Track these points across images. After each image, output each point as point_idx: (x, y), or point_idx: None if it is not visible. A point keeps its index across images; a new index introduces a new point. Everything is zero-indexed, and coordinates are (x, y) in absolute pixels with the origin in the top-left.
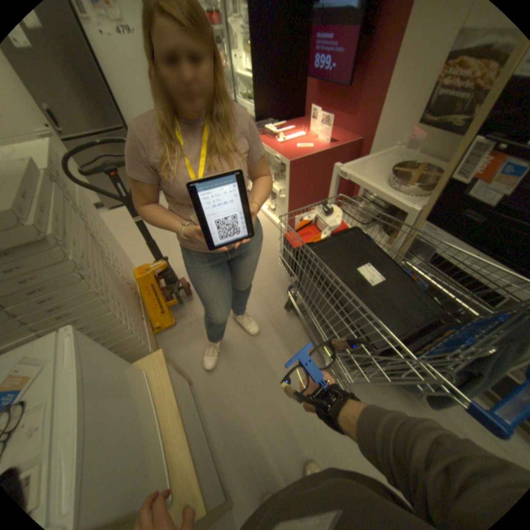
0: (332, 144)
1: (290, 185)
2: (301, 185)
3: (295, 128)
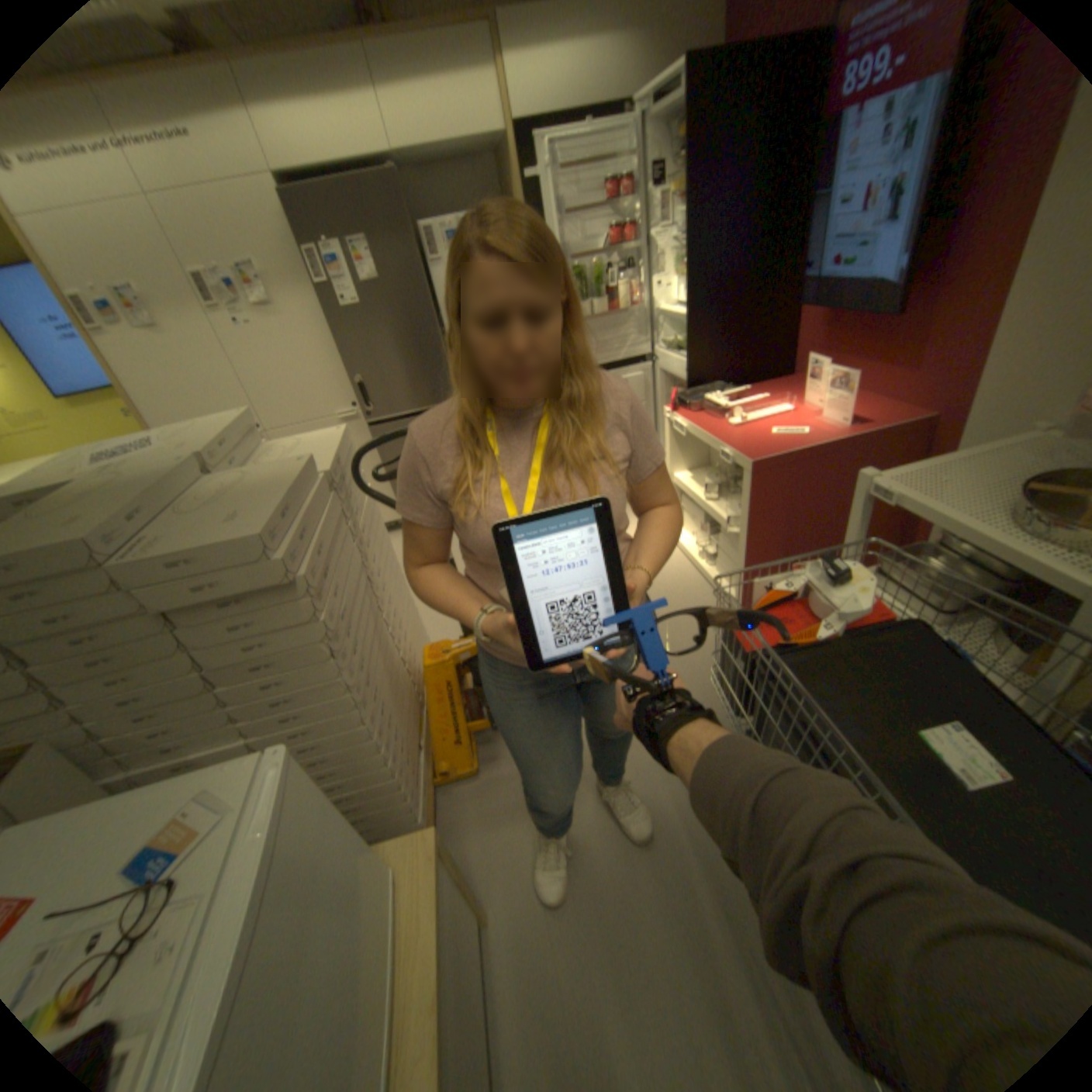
0: (857, 429)
1: (754, 509)
2: (778, 511)
3: (772, 398)
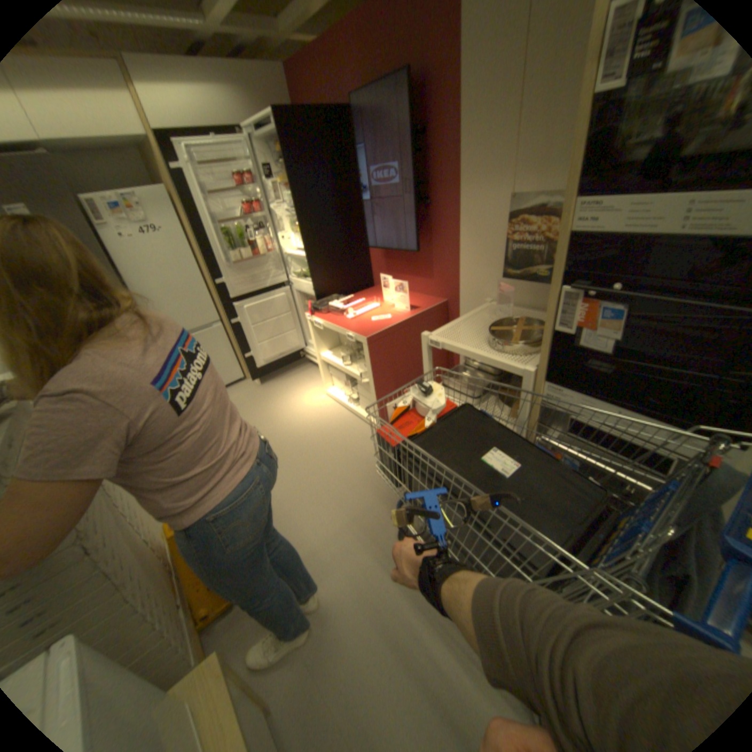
0: (413, 312)
1: (373, 366)
2: (386, 364)
3: (366, 301)
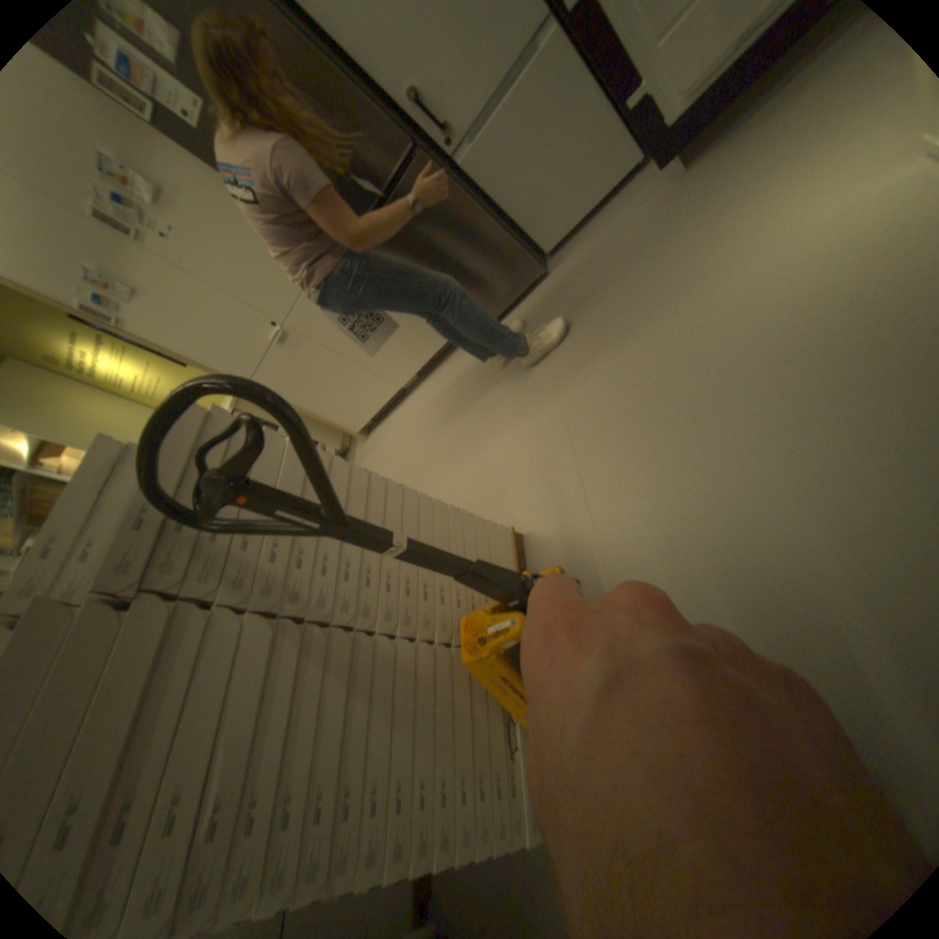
0: None
1: None
2: None
3: None
